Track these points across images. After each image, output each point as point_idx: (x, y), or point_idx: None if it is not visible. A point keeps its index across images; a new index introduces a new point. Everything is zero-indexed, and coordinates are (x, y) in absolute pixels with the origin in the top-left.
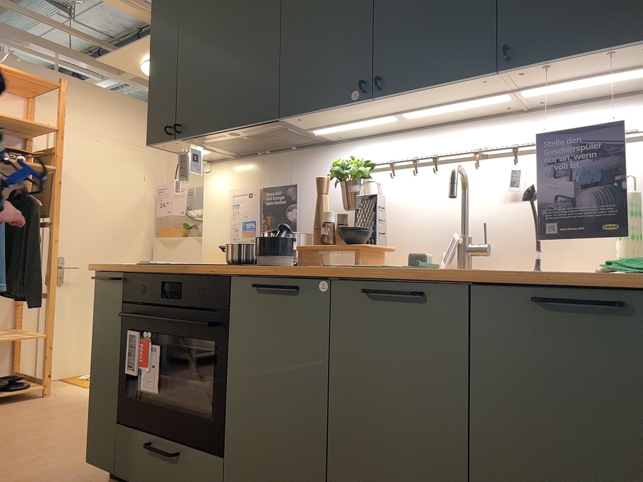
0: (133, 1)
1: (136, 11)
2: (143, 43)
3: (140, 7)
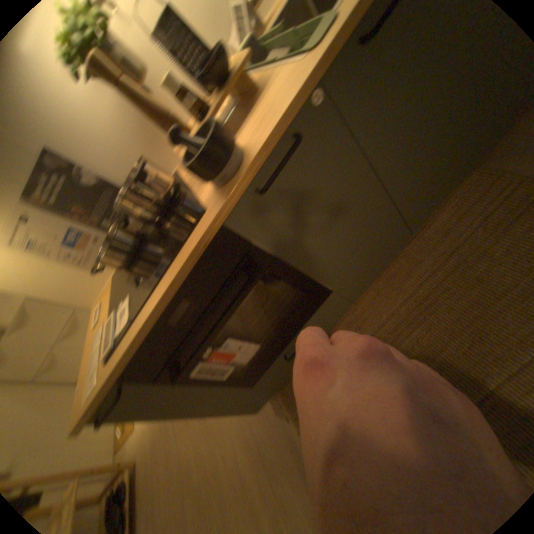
0: None
1: None
2: None
3: None
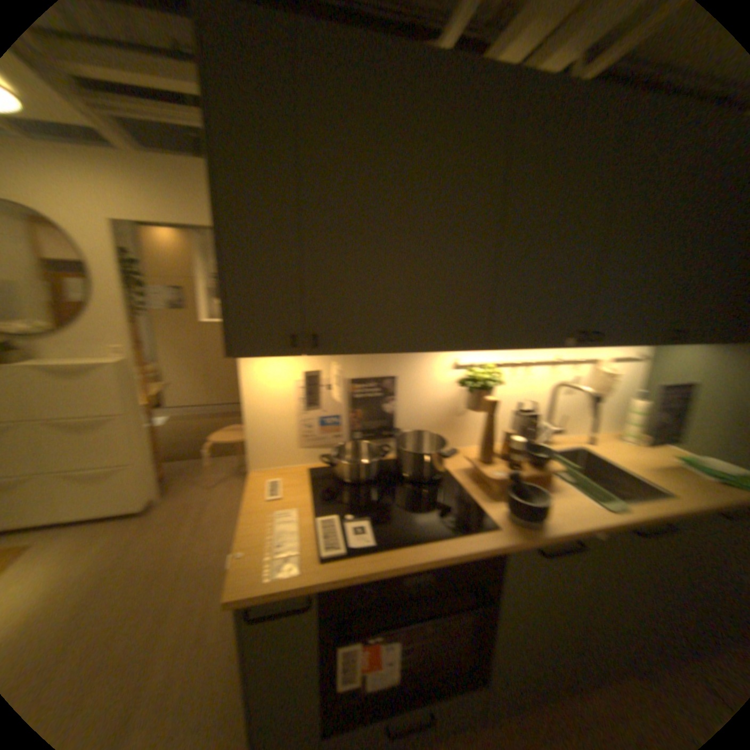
0: None
1: None
2: None
3: None
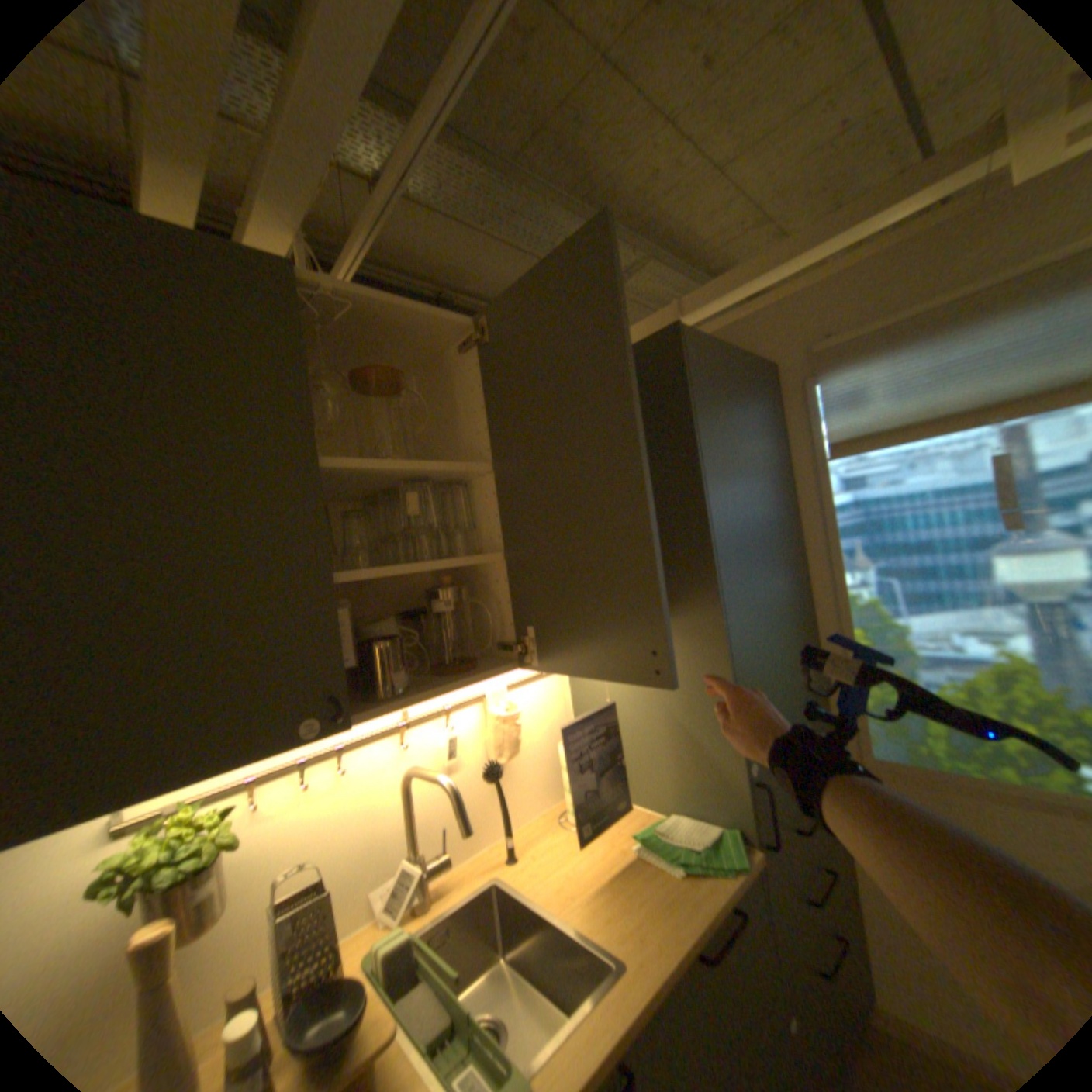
0: None
1: None
2: None
3: None
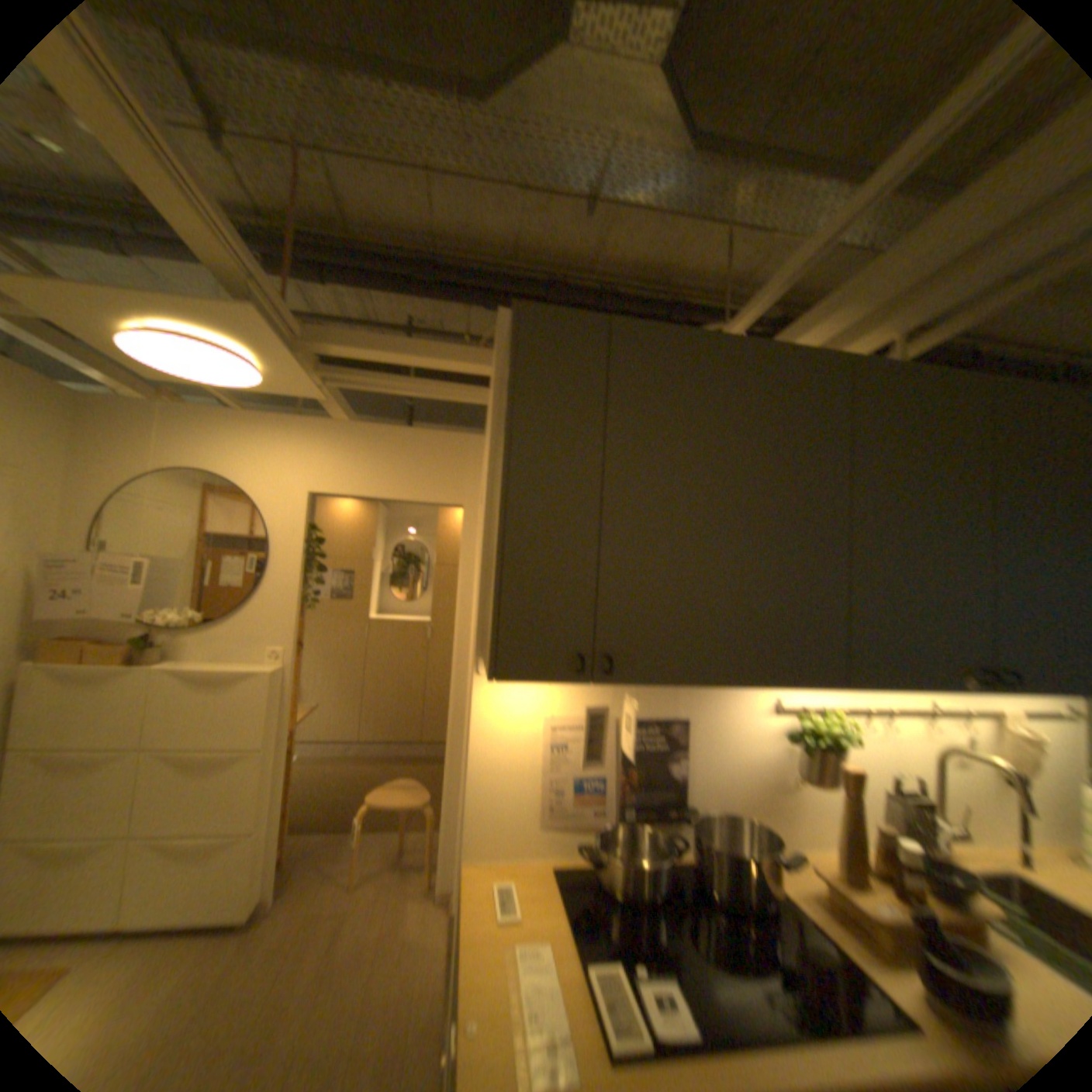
0: (220, 217)
1: (213, 238)
2: (184, 300)
3: (226, 235)
